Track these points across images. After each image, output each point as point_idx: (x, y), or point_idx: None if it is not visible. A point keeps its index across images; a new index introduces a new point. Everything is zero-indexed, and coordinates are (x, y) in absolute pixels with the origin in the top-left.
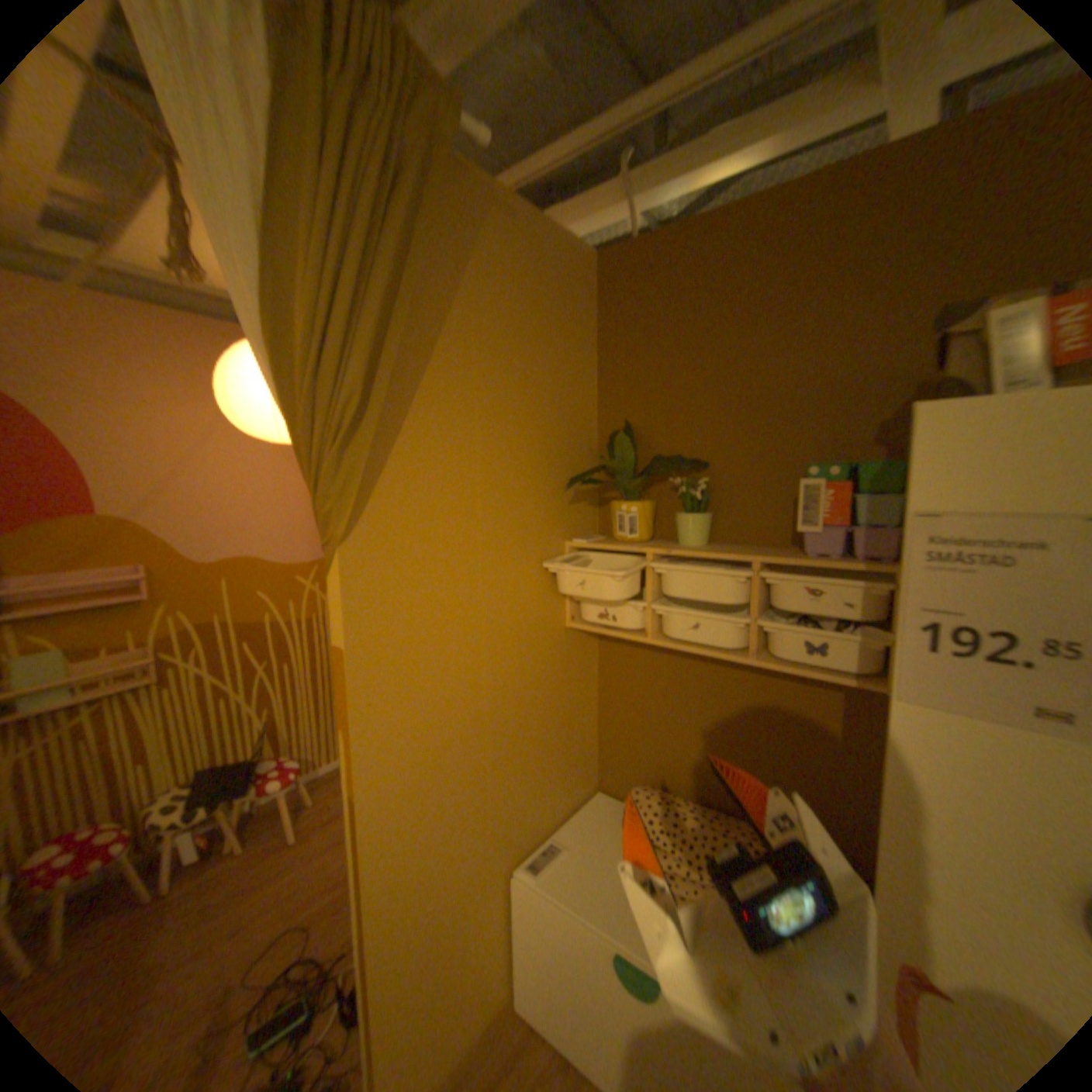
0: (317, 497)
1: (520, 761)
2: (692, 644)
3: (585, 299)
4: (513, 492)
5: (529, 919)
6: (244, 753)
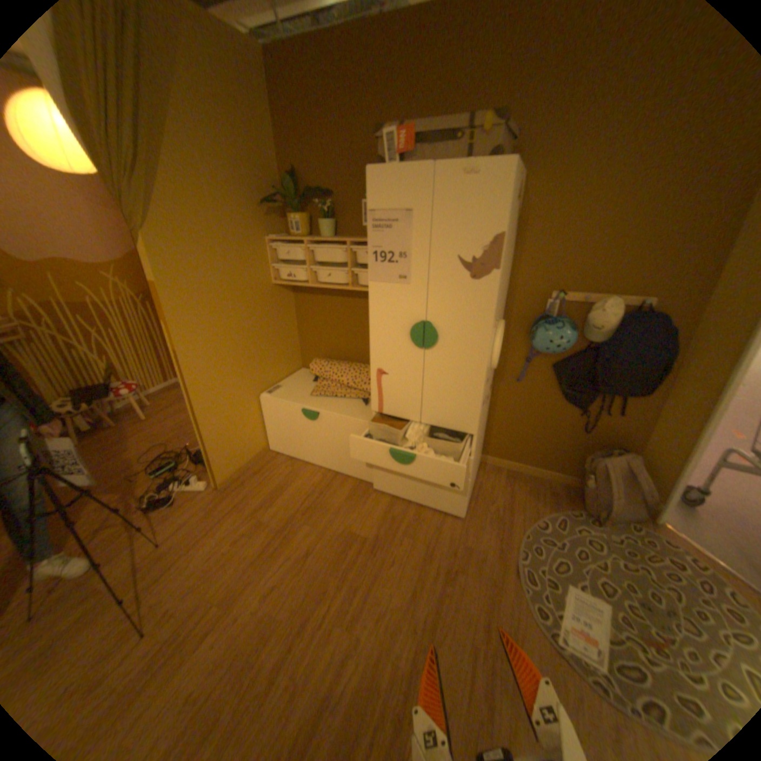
0: (120, 206)
1: (255, 347)
2: (326, 285)
3: (256, 82)
4: (228, 208)
5: (269, 411)
6: (96, 381)
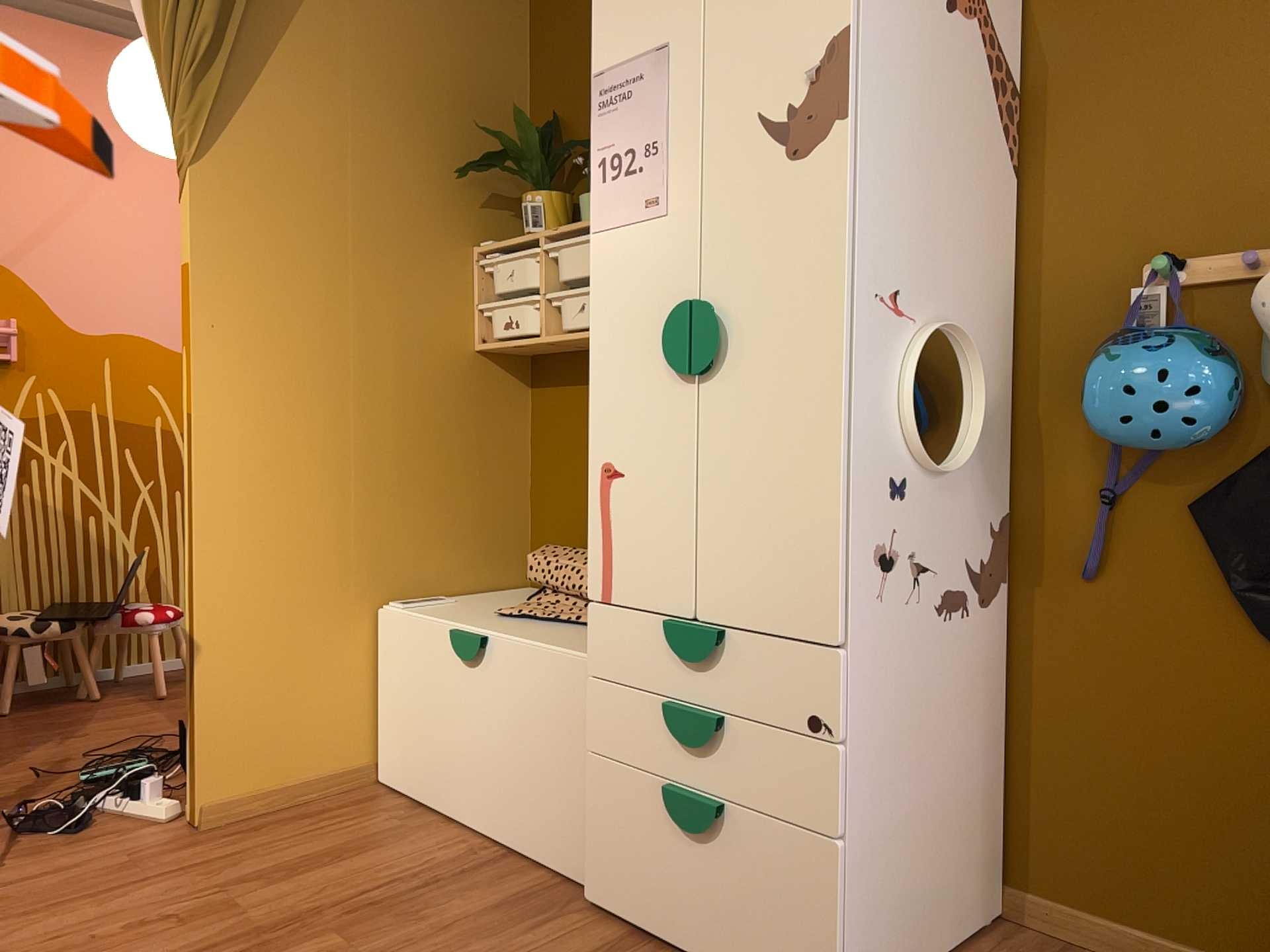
0: (177, 125)
1: (397, 479)
2: (574, 328)
3: None
4: (397, 171)
5: (390, 649)
6: (114, 595)
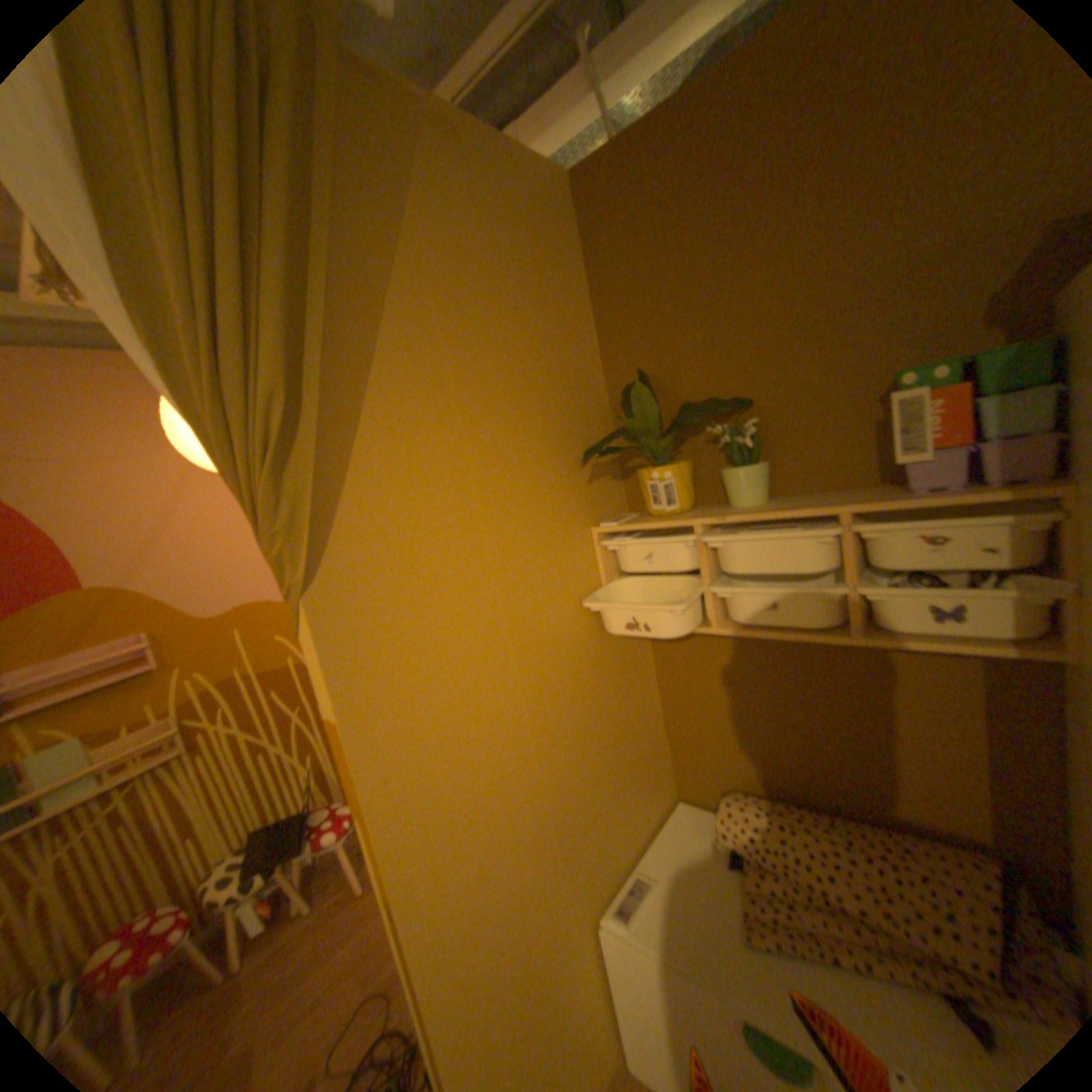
0: (259, 537)
1: (584, 794)
2: (771, 628)
3: (563, 230)
4: (518, 480)
5: (628, 976)
6: (293, 805)
